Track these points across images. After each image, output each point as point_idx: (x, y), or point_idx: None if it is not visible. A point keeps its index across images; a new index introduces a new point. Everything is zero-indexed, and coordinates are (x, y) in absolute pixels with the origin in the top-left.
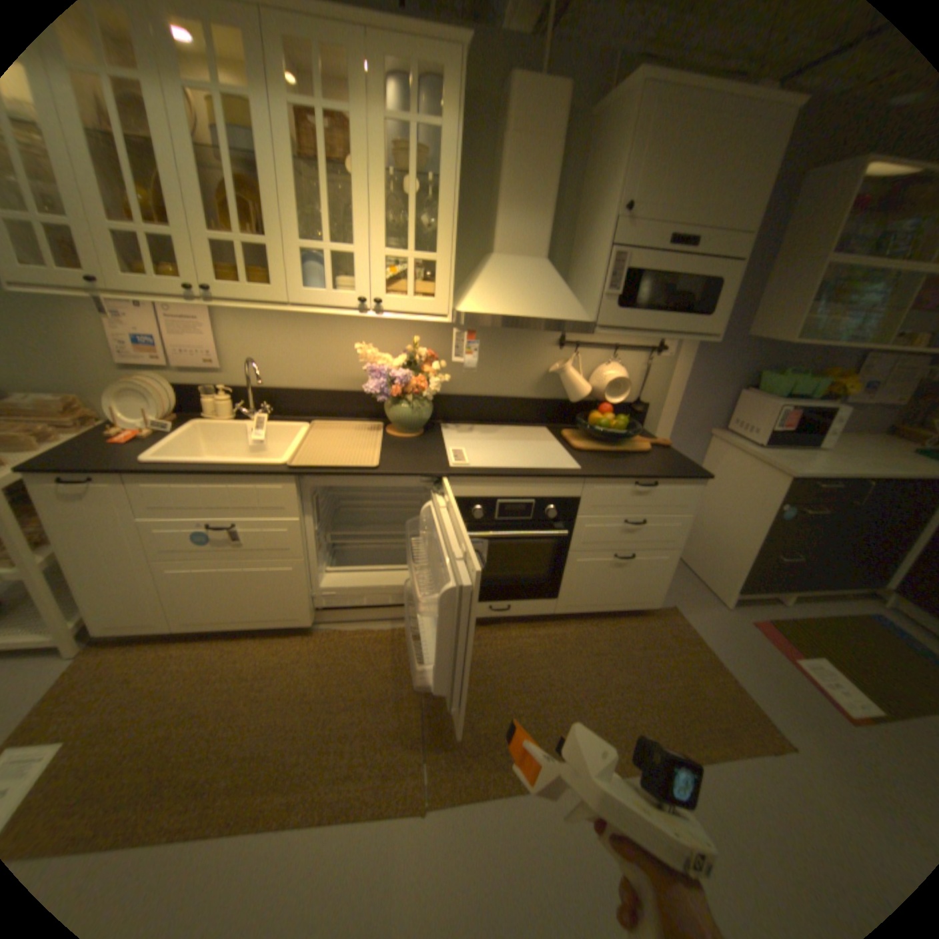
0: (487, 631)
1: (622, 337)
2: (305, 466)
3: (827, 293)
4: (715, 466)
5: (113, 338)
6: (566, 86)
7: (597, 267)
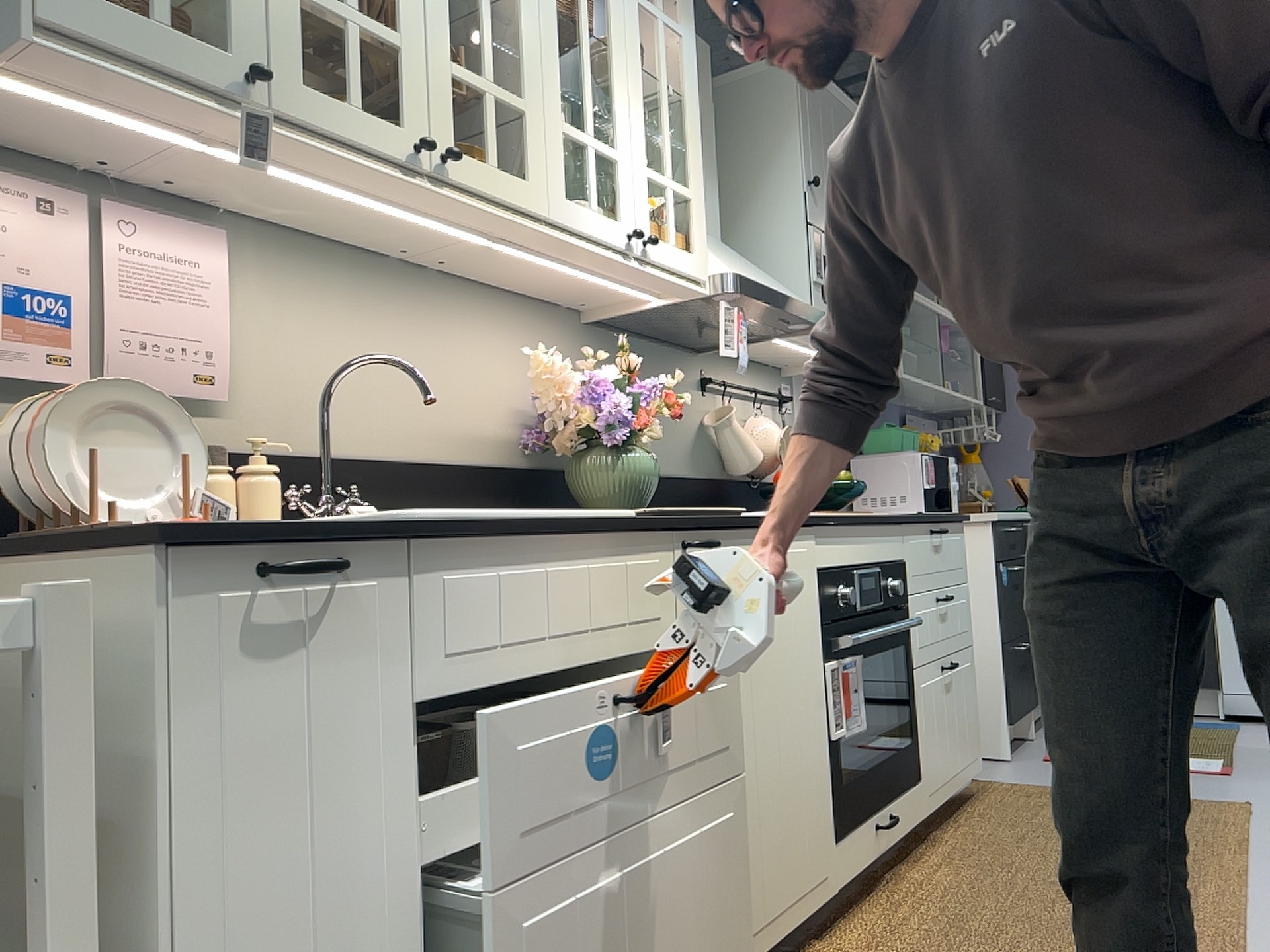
0: (887, 893)
1: (753, 381)
2: (669, 516)
3: None
4: None
5: None
6: (709, 51)
7: (784, 254)
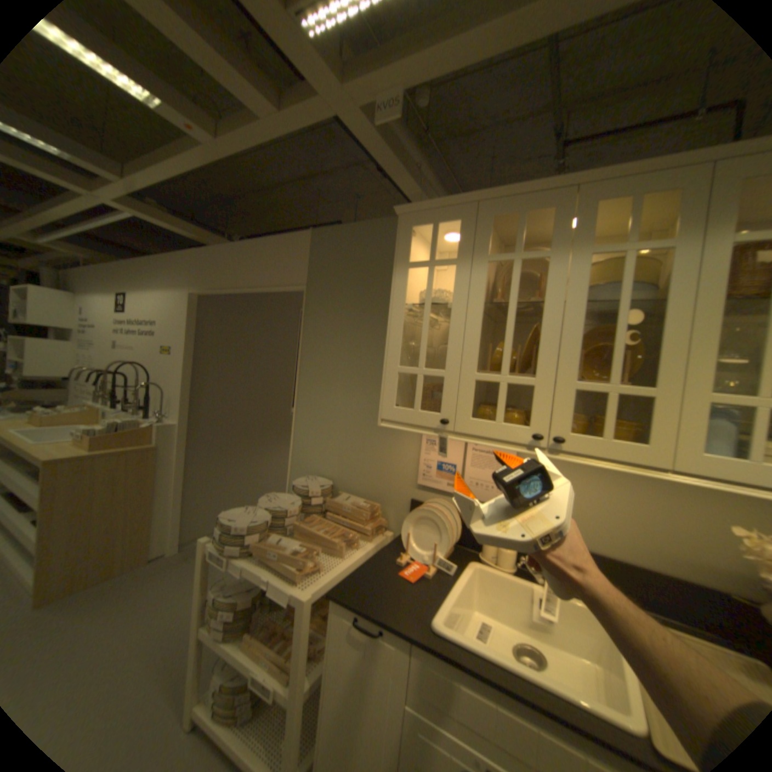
0: None
1: None
2: None
3: None
4: None
5: (422, 460)
6: None
7: None
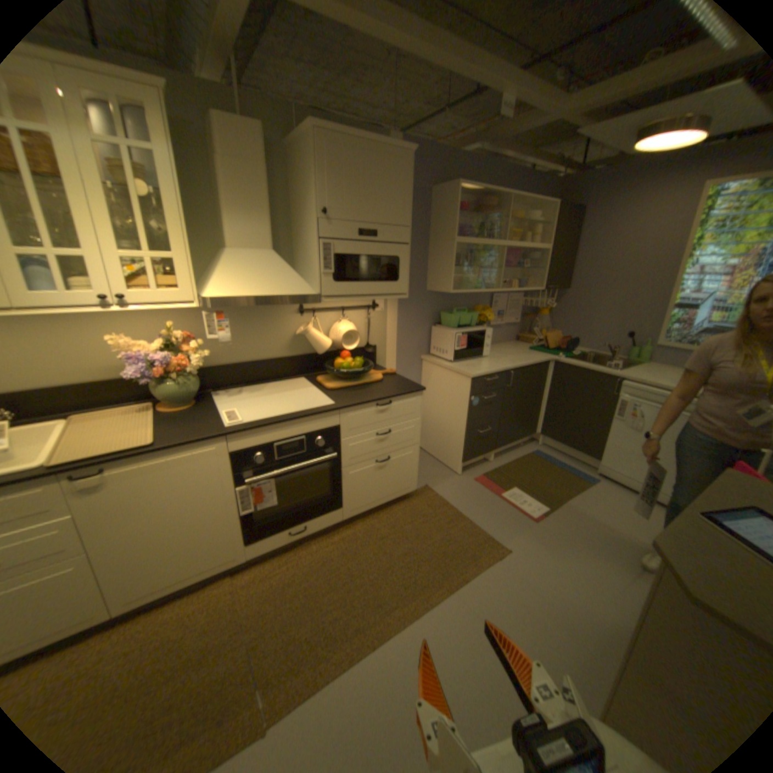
0: (292, 554)
1: (345, 301)
2: (69, 461)
3: (463, 261)
4: (429, 380)
5: None
6: (257, 125)
7: (312, 254)
